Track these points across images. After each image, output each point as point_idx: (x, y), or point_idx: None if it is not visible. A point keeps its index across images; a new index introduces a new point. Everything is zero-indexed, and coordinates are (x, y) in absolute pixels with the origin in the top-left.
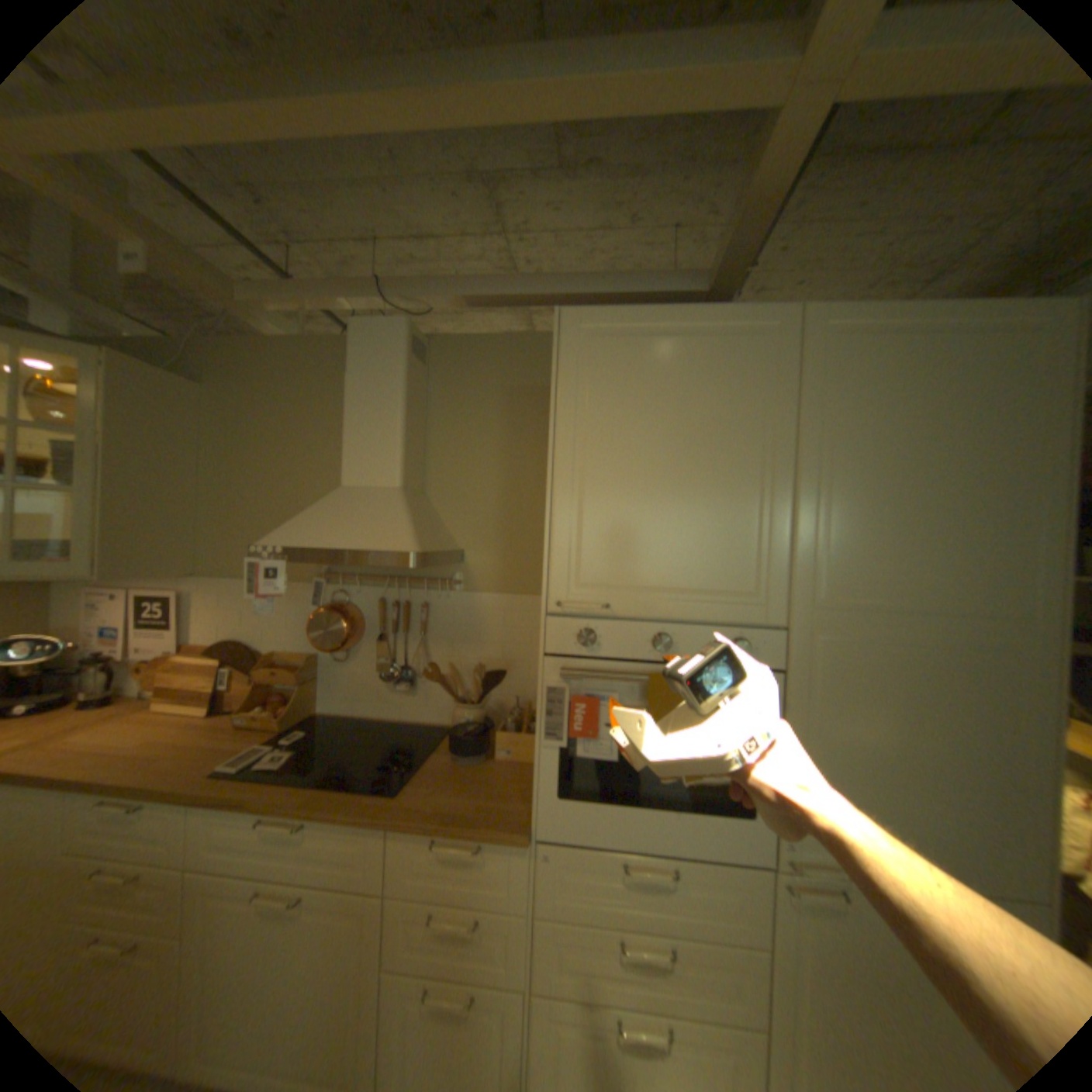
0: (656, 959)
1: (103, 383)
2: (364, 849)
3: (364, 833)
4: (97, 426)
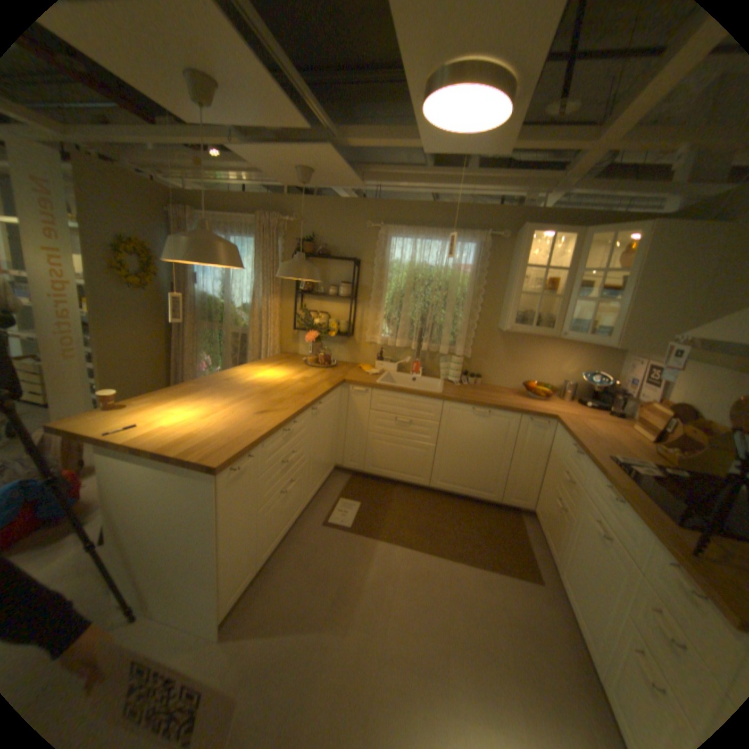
0: None
1: (651, 240)
2: (645, 539)
3: (647, 530)
4: (644, 265)
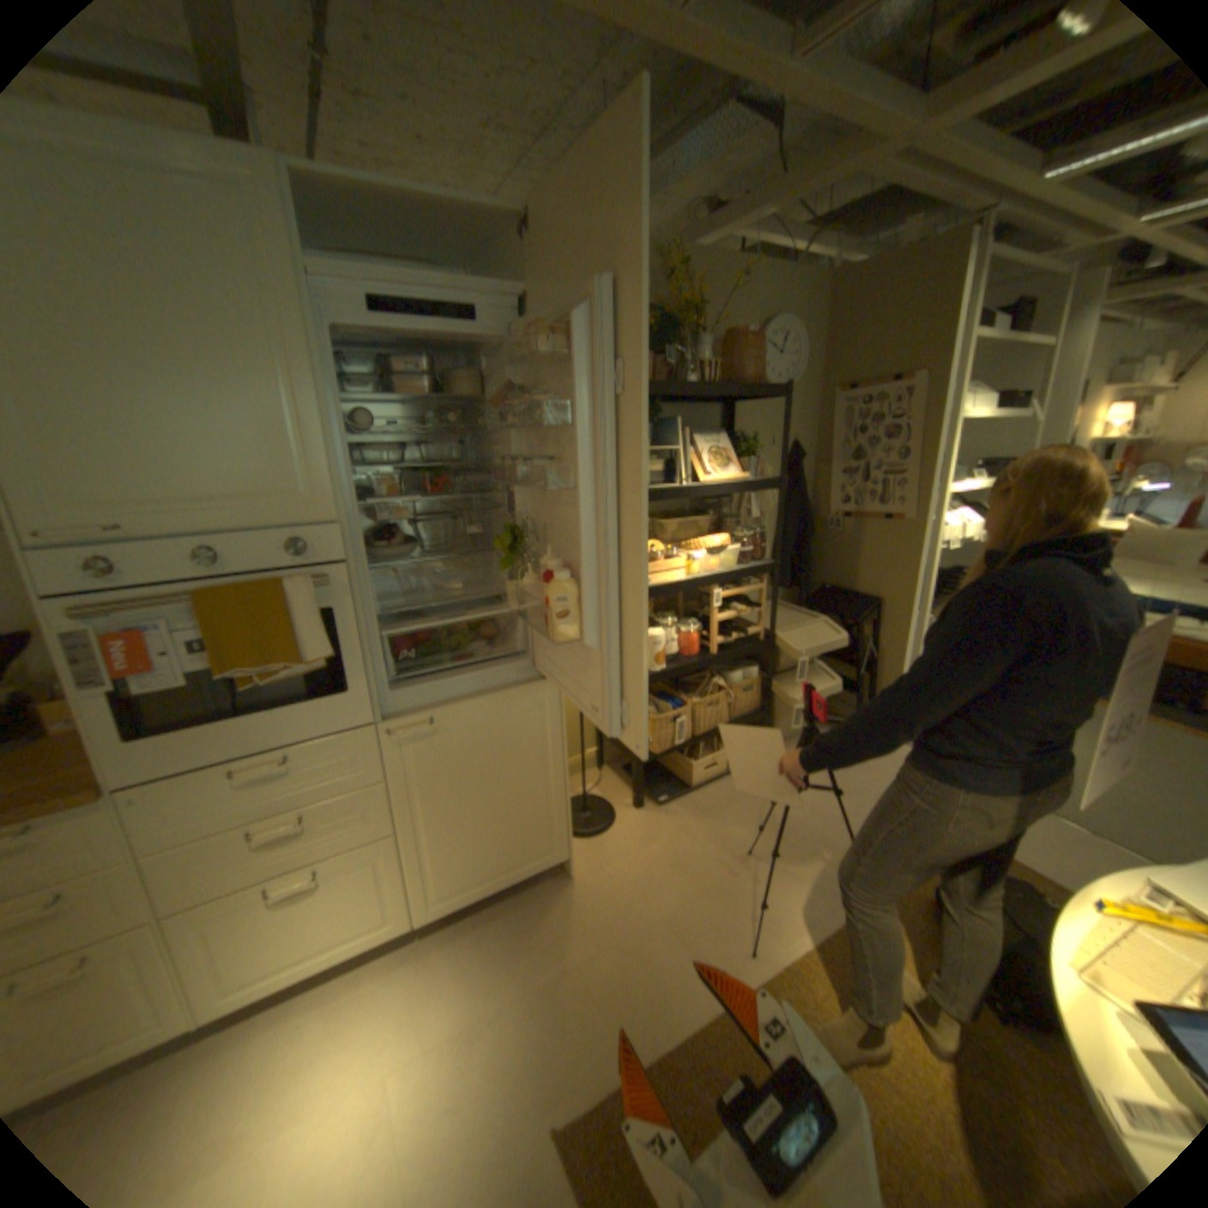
0: (279, 831)
1: None
2: None
3: None
4: None
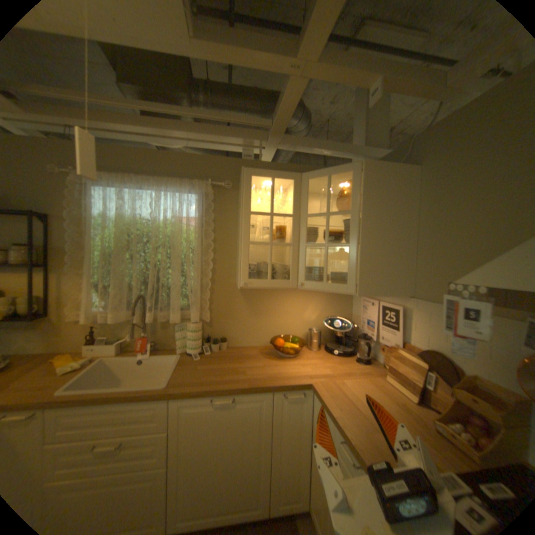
0: None
1: (364, 180)
2: None
3: None
4: (361, 206)
